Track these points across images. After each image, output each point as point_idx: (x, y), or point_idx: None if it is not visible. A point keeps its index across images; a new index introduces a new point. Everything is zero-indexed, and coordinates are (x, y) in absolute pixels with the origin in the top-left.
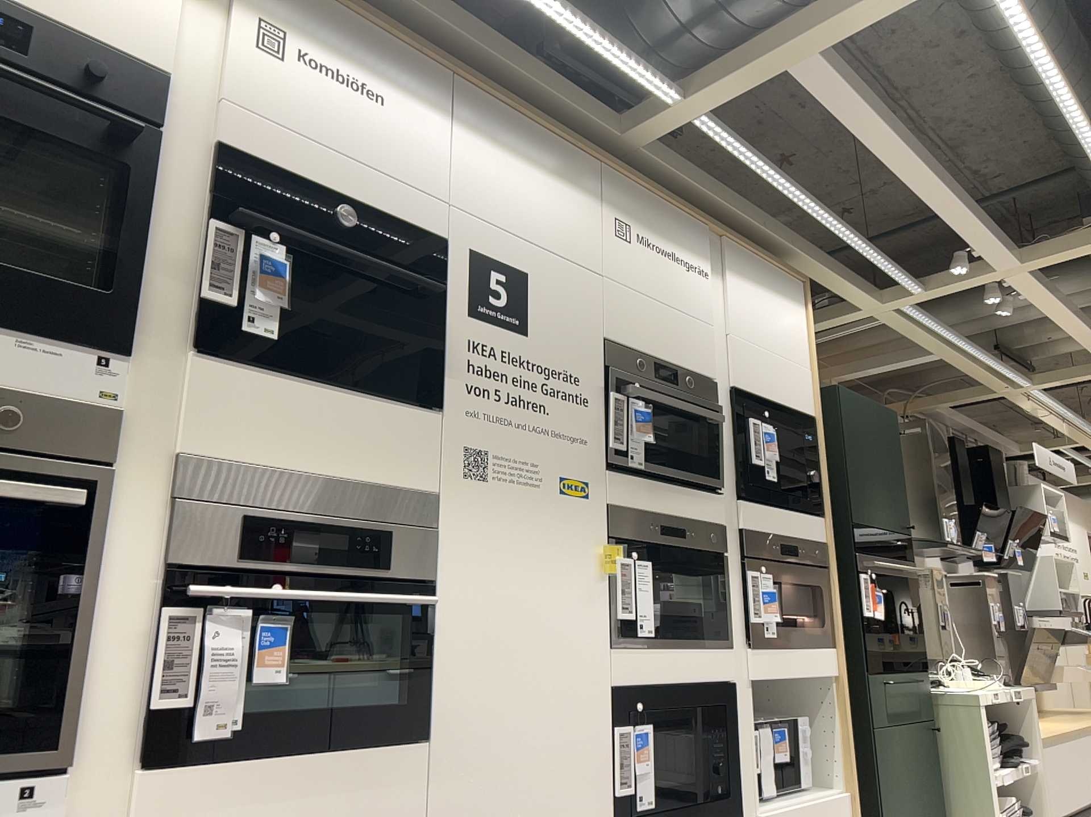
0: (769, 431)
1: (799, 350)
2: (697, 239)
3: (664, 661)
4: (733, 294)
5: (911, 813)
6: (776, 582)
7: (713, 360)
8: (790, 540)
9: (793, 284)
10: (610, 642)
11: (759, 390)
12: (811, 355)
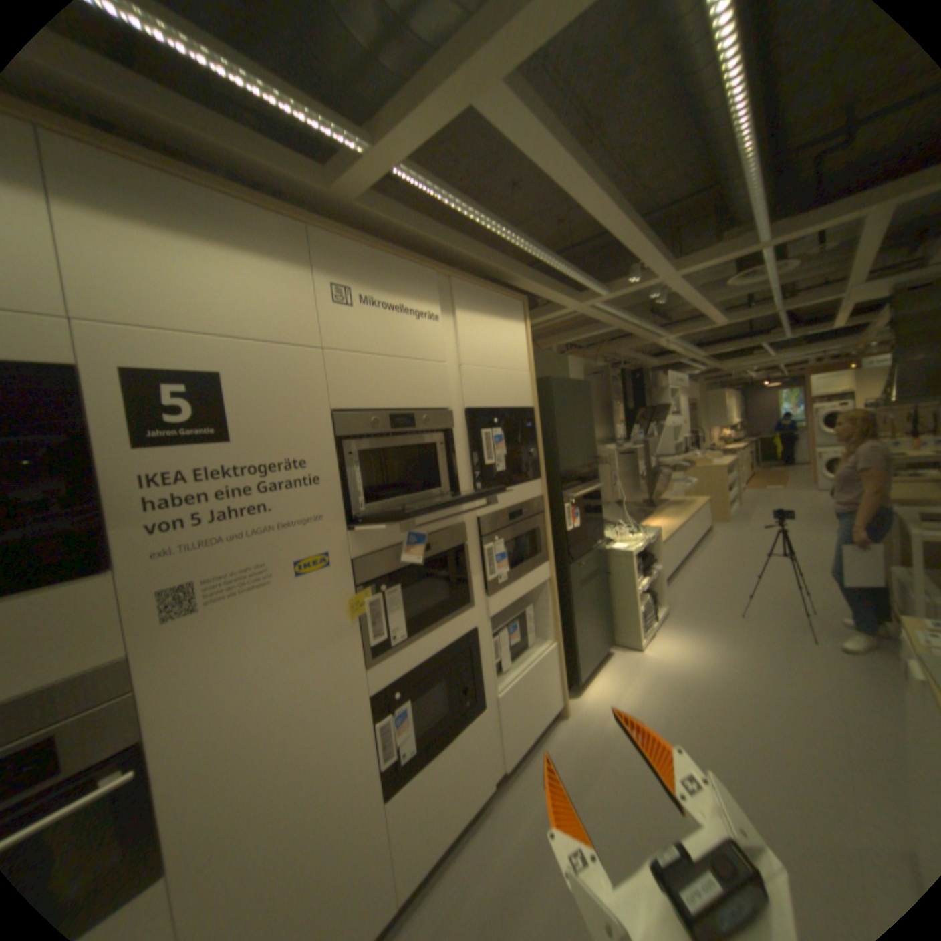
0: (497, 435)
1: (520, 361)
2: (425, 287)
3: (416, 651)
4: (463, 330)
5: (593, 630)
6: (505, 543)
7: (446, 394)
8: (515, 507)
9: (515, 306)
10: (363, 668)
11: (488, 405)
12: (529, 362)
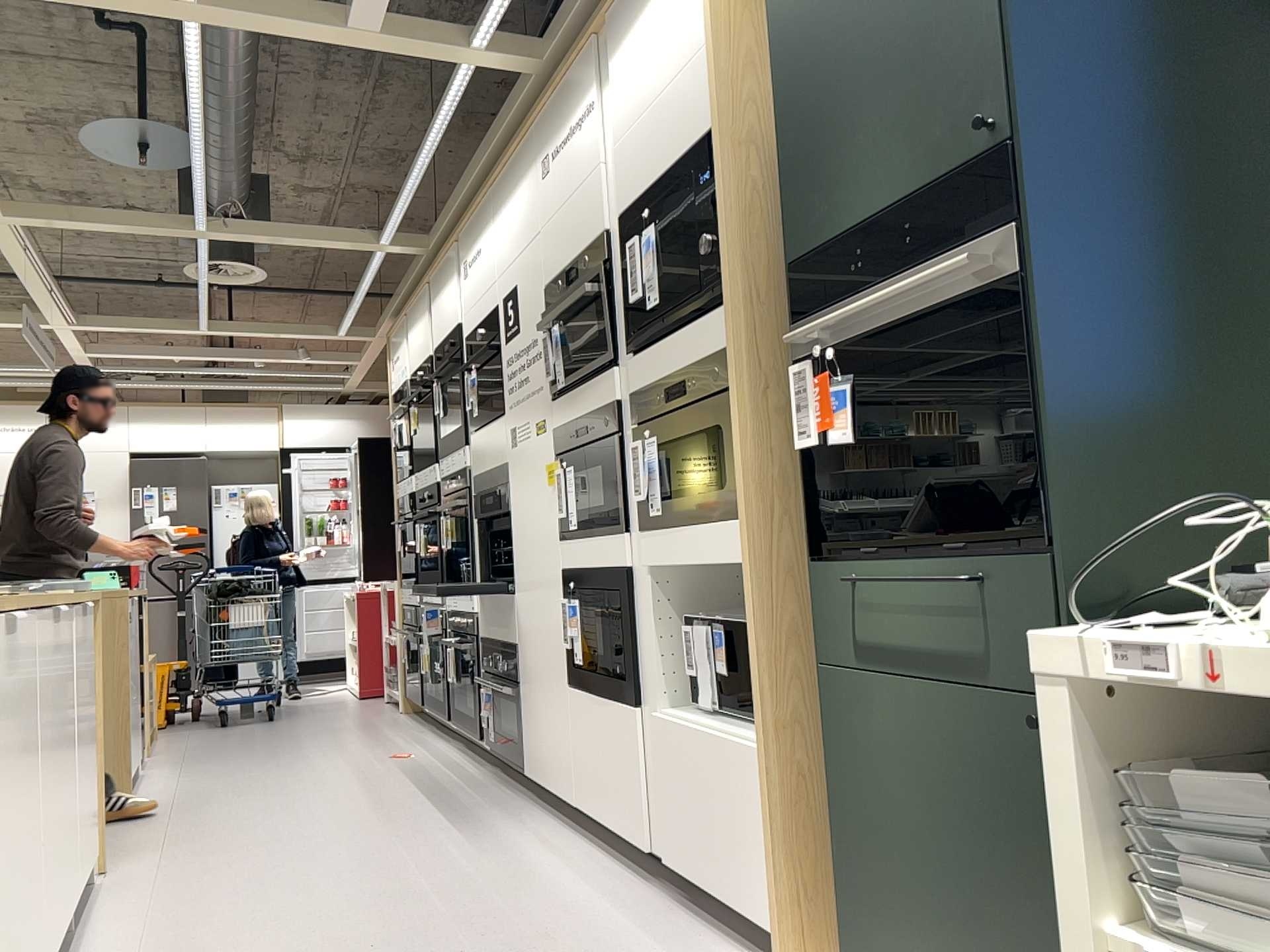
0: (650, 236)
1: (694, 31)
2: (586, 73)
3: (583, 549)
4: (616, 86)
5: (939, 882)
6: (664, 444)
7: (602, 209)
8: (683, 373)
9: None
10: (558, 537)
11: (643, 186)
12: (709, 10)
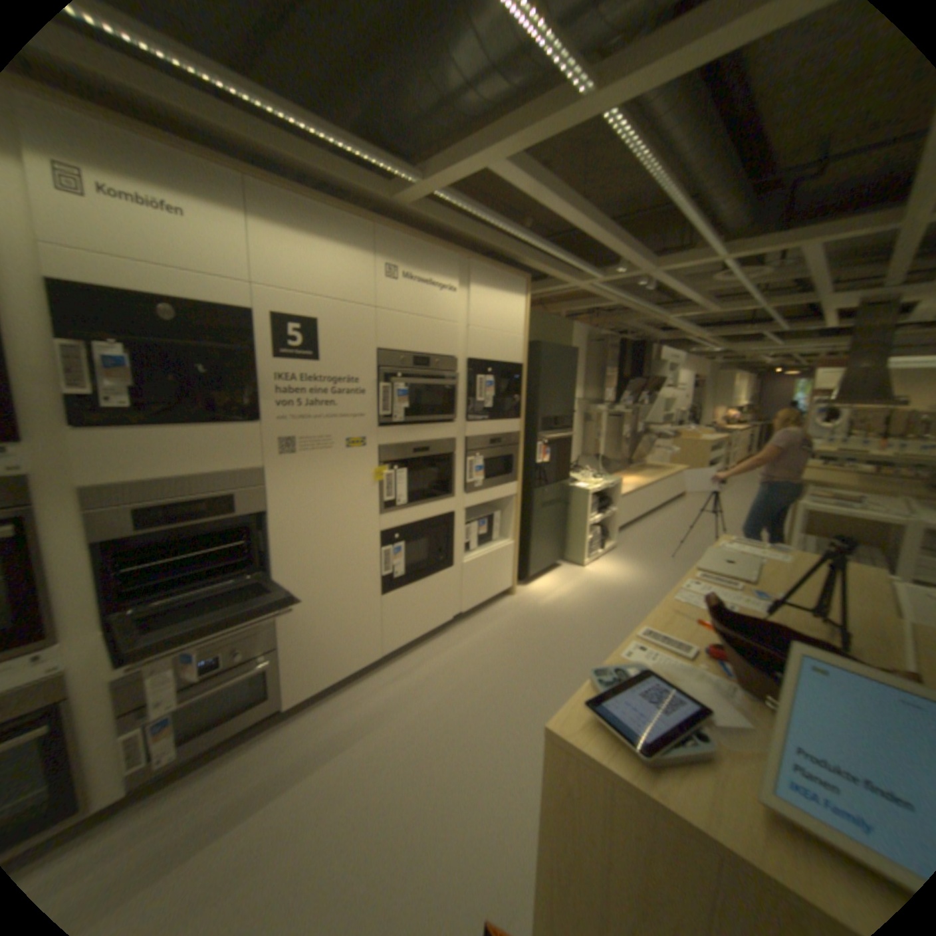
0: (488, 381)
1: (516, 326)
2: (448, 267)
3: (410, 513)
4: (472, 300)
5: (546, 542)
6: (482, 460)
7: (454, 347)
8: (495, 436)
9: (518, 283)
10: (377, 513)
11: (484, 358)
12: (524, 328)
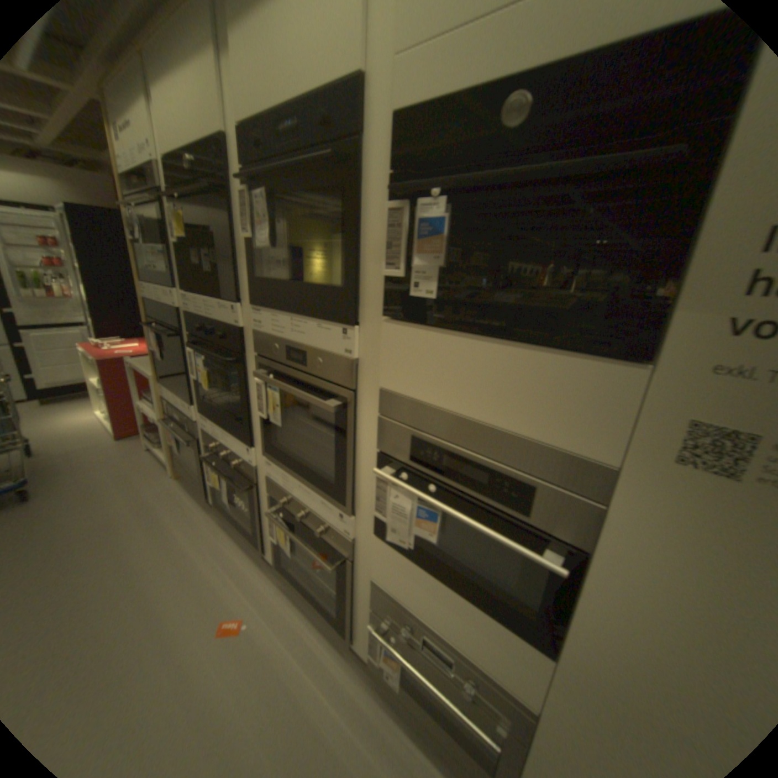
0: None
1: None
2: None
3: None
4: None
5: None
6: None
7: None
8: None
9: None
10: None
11: None
12: None
